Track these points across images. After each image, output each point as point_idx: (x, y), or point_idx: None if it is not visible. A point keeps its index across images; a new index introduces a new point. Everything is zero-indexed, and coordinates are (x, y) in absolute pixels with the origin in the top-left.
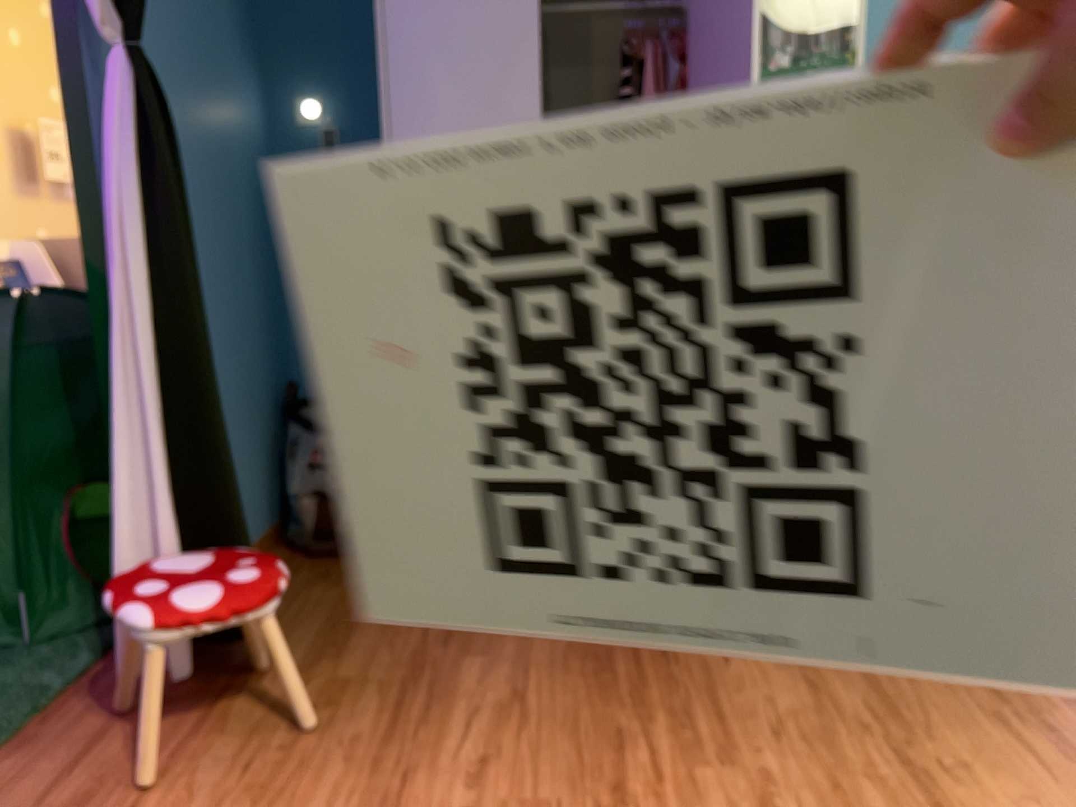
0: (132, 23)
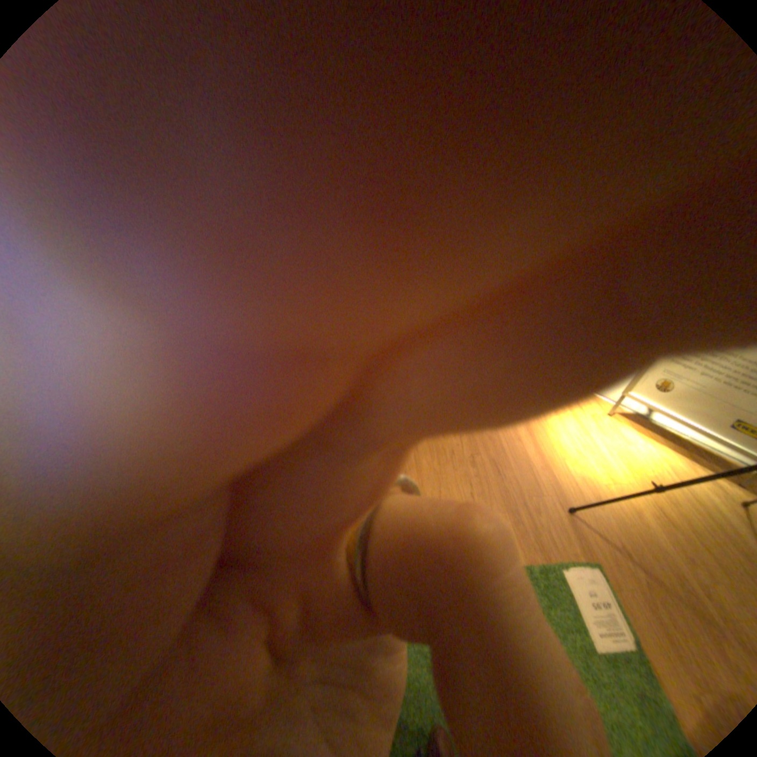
0: None
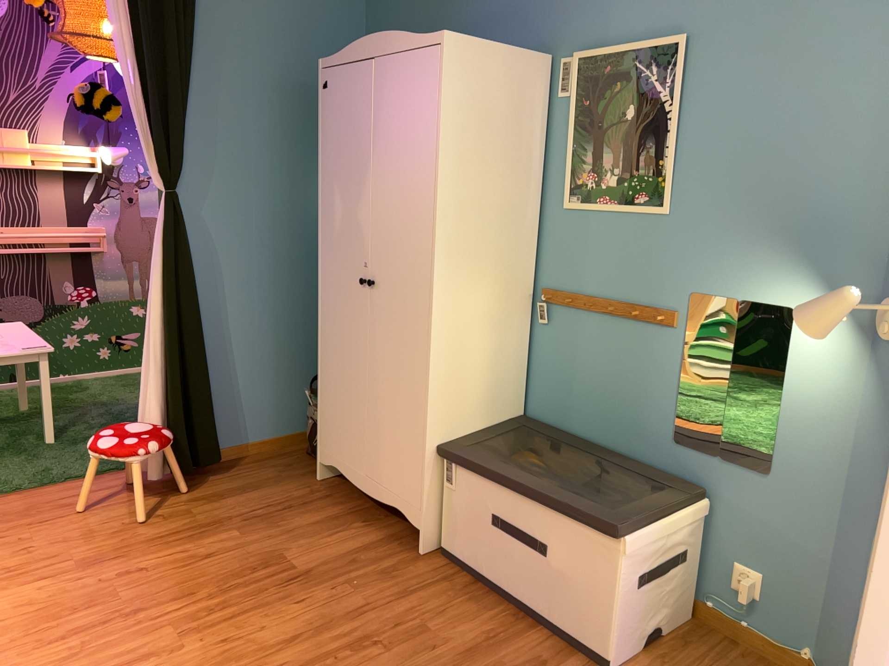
0: (169, 183)
